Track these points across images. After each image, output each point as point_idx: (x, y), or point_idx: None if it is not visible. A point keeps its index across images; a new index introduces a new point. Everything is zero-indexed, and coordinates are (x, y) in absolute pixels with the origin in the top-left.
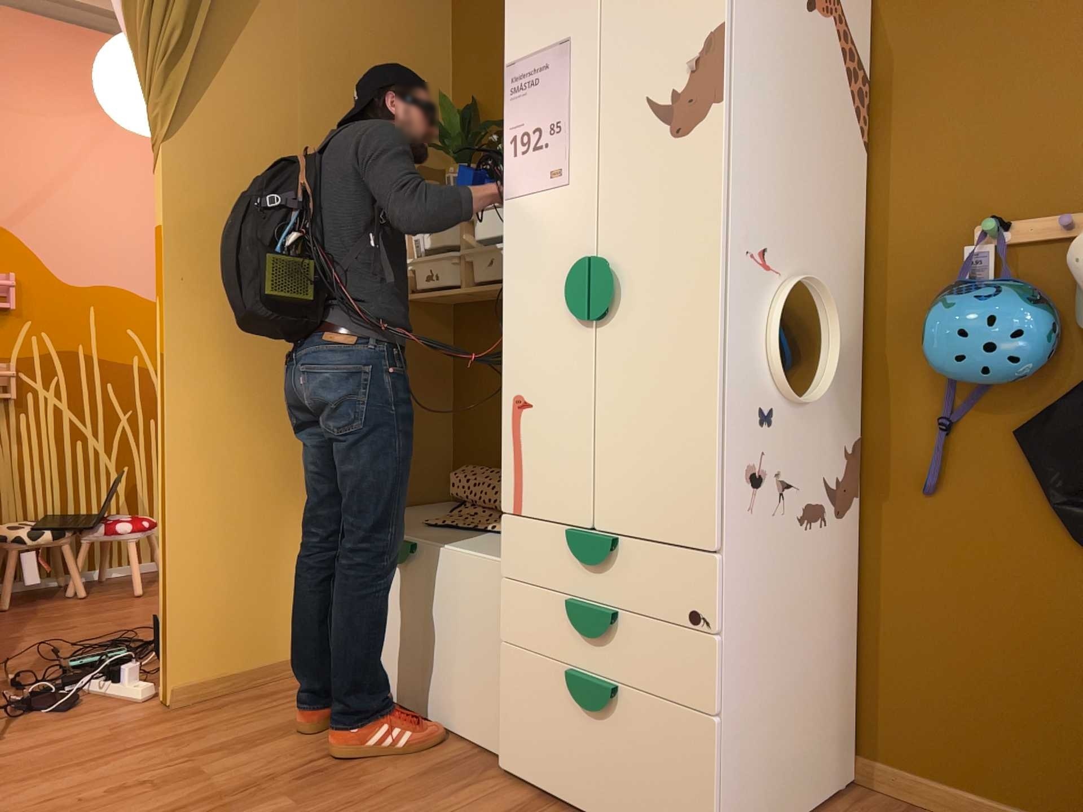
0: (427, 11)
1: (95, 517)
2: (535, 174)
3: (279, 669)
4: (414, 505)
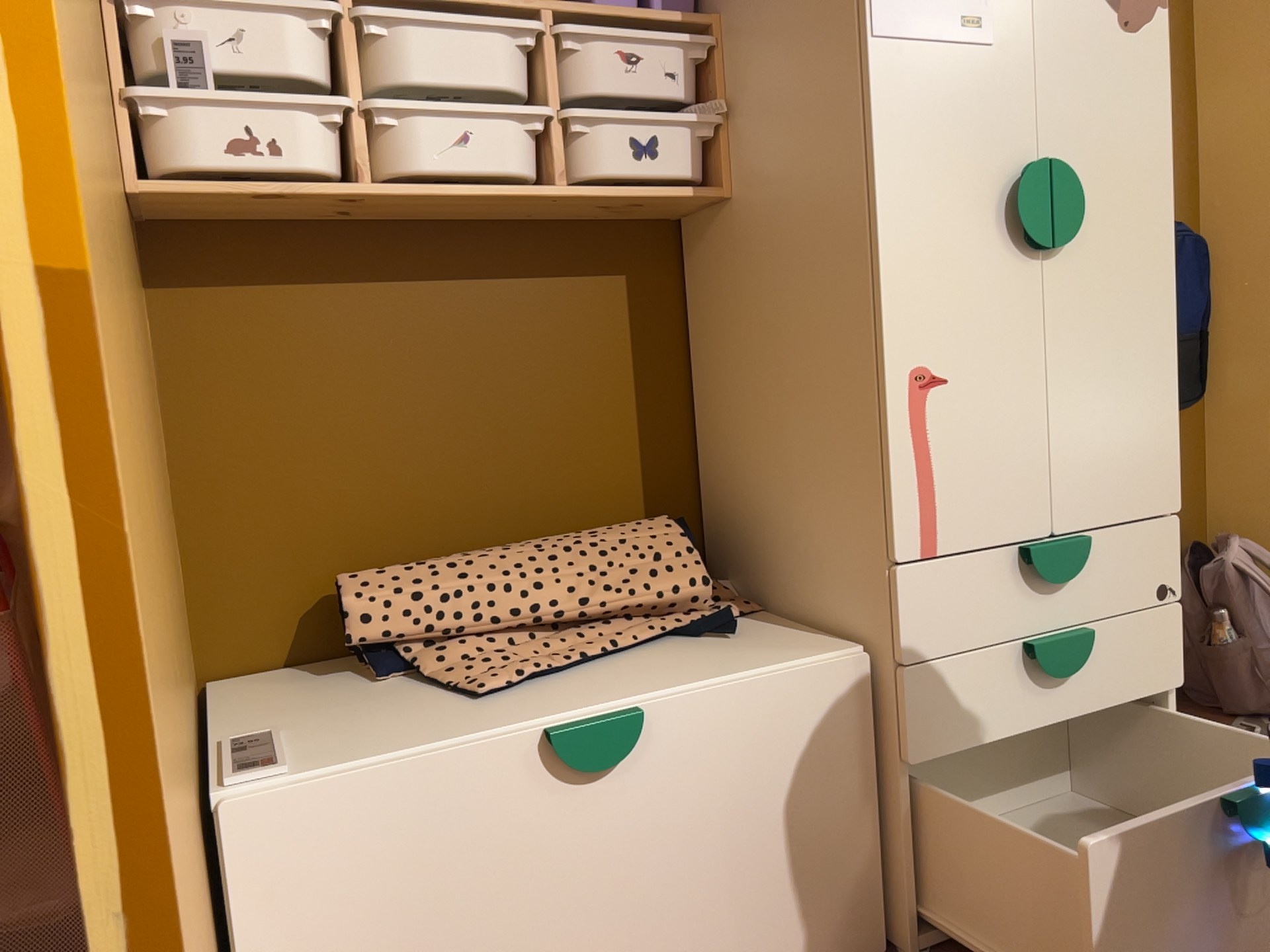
0: None
1: None
2: (935, 13)
3: None
4: (210, 709)
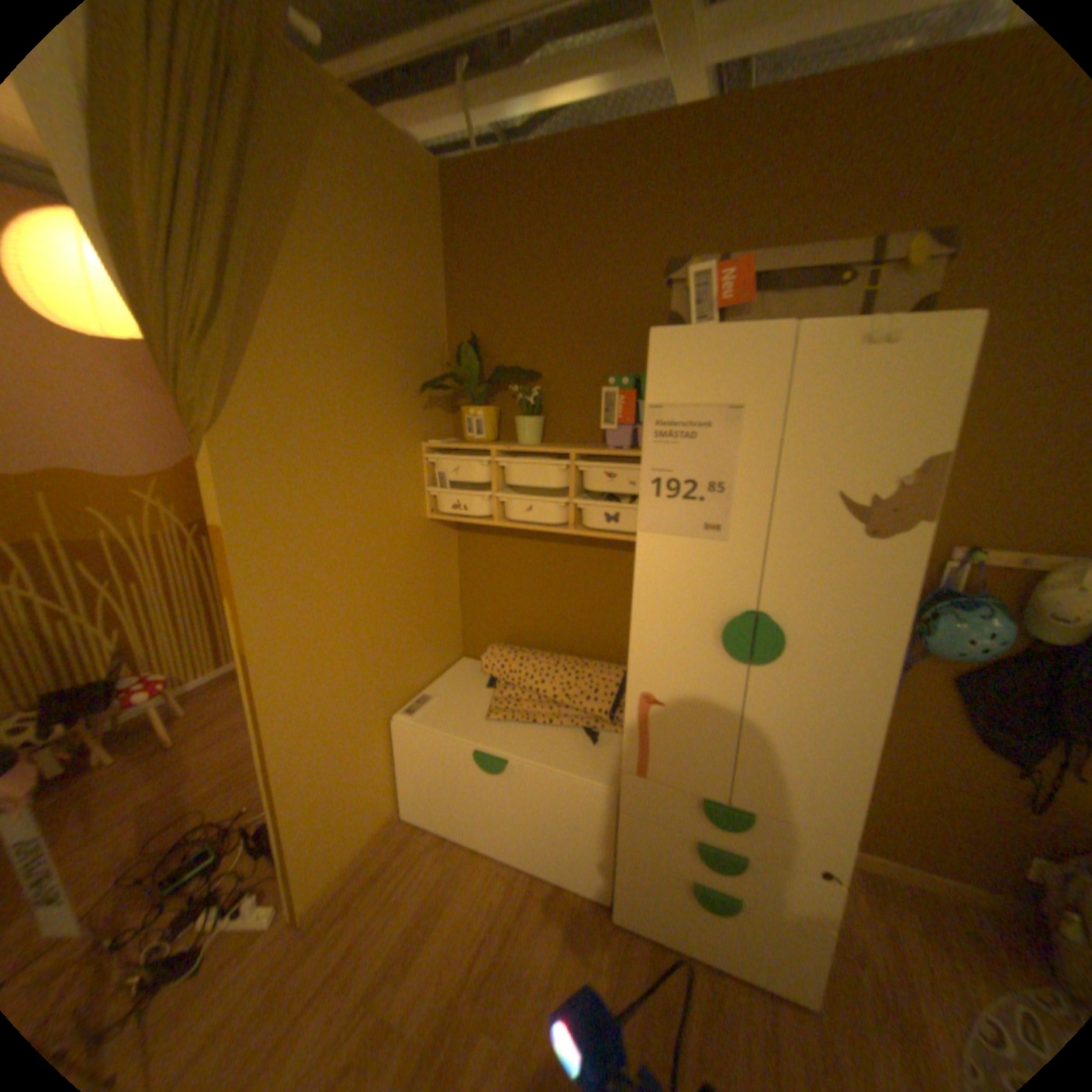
0: (425, 239)
1: (97, 683)
2: (684, 521)
3: (376, 841)
4: (446, 673)
